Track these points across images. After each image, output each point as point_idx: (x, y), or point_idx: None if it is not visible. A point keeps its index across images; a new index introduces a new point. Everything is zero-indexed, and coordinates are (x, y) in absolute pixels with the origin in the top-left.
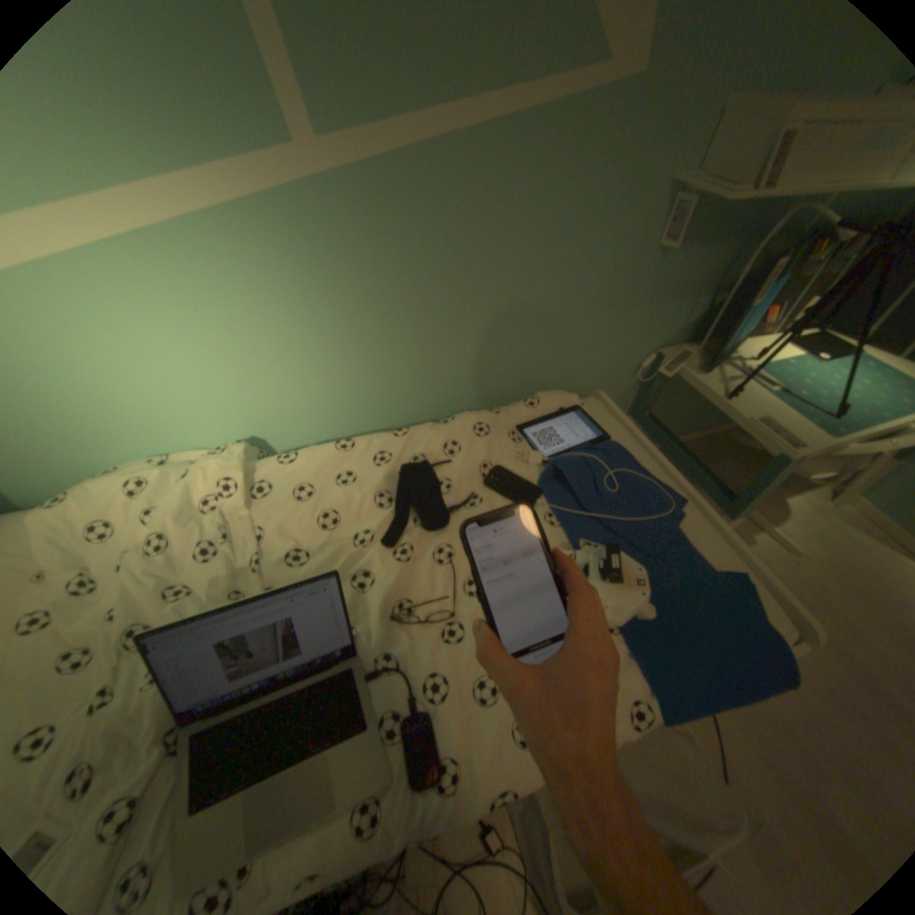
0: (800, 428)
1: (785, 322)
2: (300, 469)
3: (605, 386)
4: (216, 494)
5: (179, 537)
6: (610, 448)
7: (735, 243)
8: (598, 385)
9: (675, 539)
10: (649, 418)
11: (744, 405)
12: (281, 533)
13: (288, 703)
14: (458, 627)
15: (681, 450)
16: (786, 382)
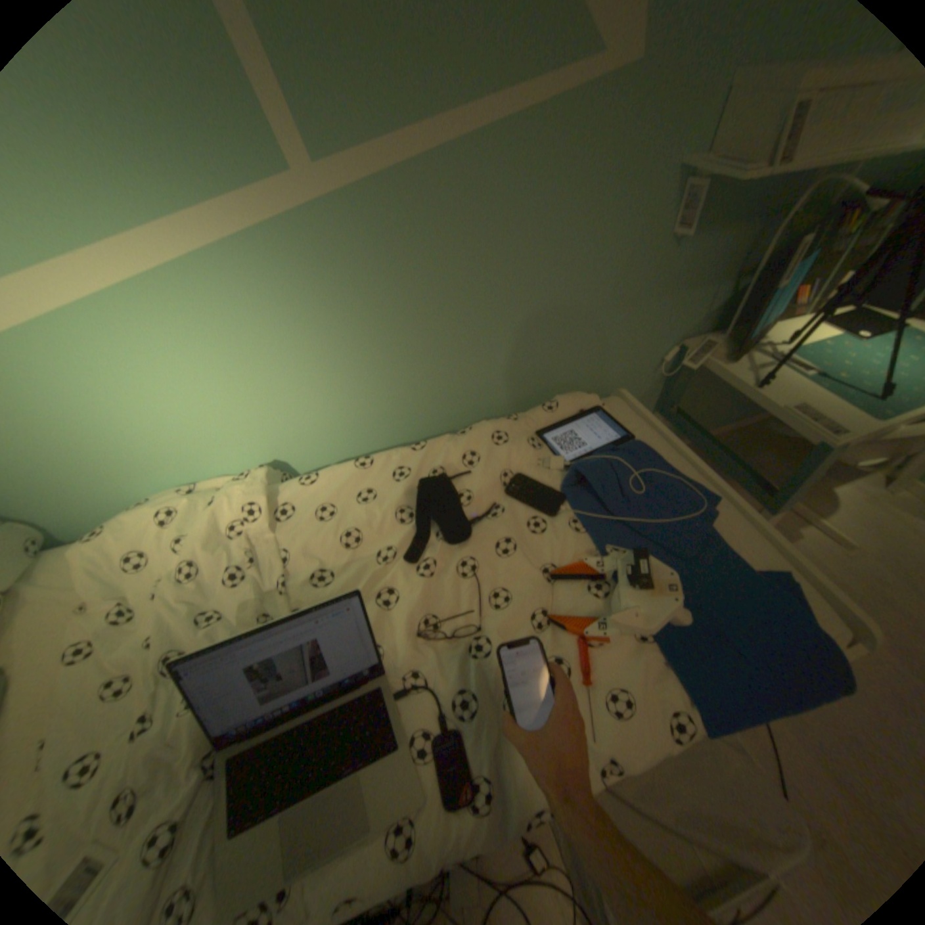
0: (840, 413)
1: (818, 301)
2: (321, 489)
3: (627, 383)
4: (241, 518)
5: (208, 563)
6: (634, 447)
7: (755, 223)
8: (619, 383)
9: (709, 539)
10: (677, 413)
11: (777, 393)
12: (305, 554)
13: (319, 724)
14: (485, 641)
15: (712, 444)
16: (823, 365)
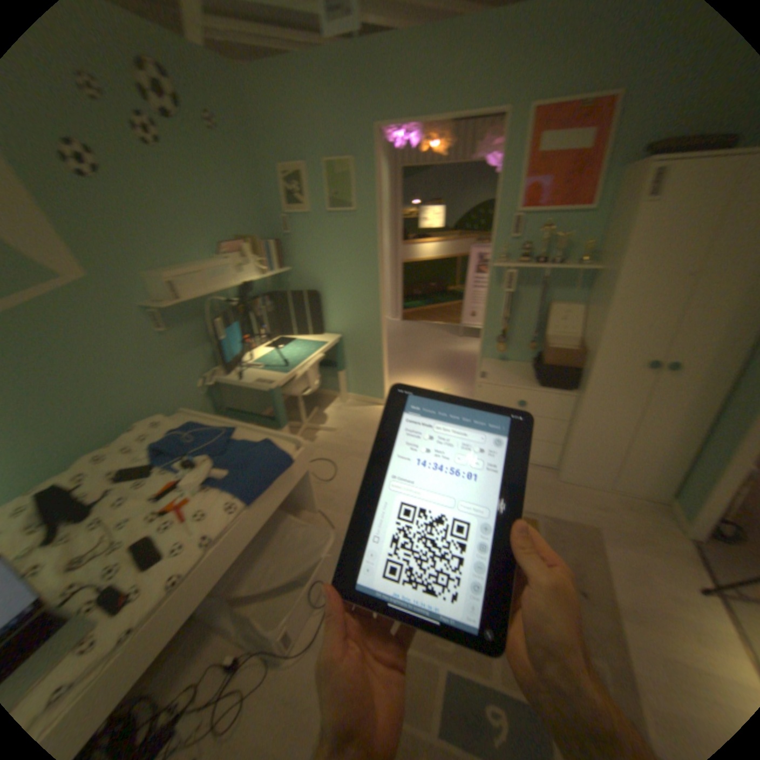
0: (270, 378)
1: (256, 341)
2: None
3: (182, 408)
4: None
5: None
6: (182, 429)
7: (196, 320)
8: (176, 409)
9: (227, 445)
10: (224, 412)
11: (245, 380)
12: None
13: None
14: (111, 547)
15: (246, 416)
16: (263, 364)
